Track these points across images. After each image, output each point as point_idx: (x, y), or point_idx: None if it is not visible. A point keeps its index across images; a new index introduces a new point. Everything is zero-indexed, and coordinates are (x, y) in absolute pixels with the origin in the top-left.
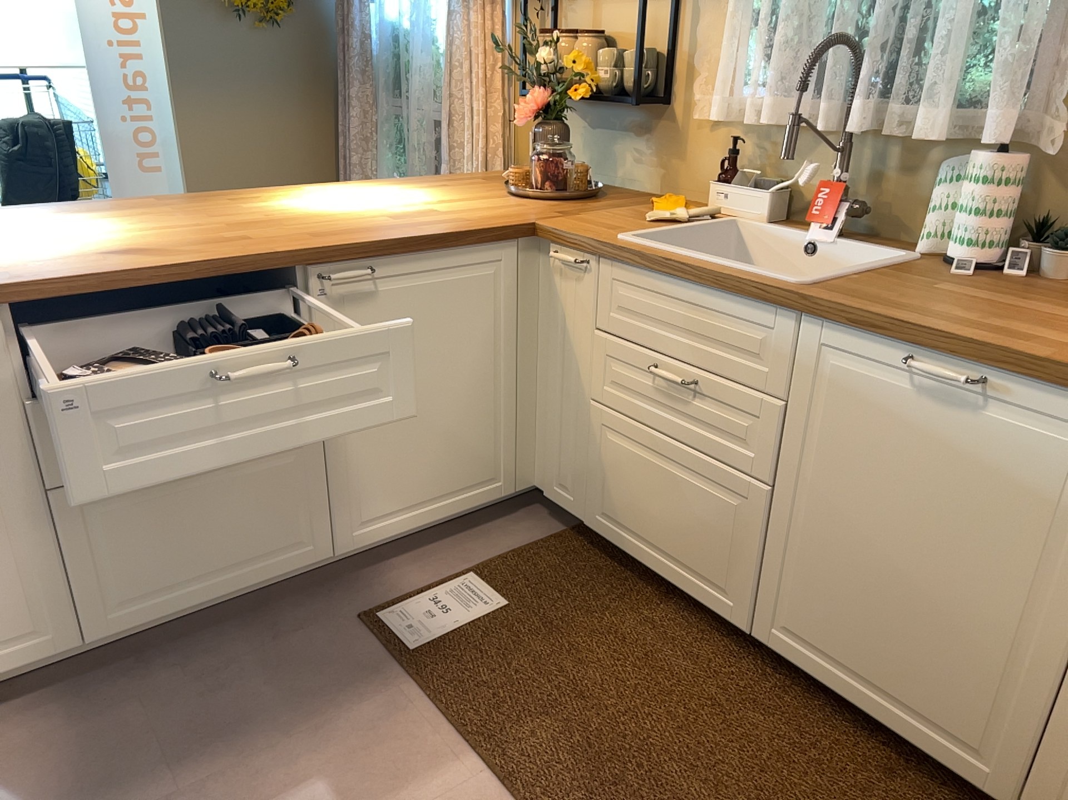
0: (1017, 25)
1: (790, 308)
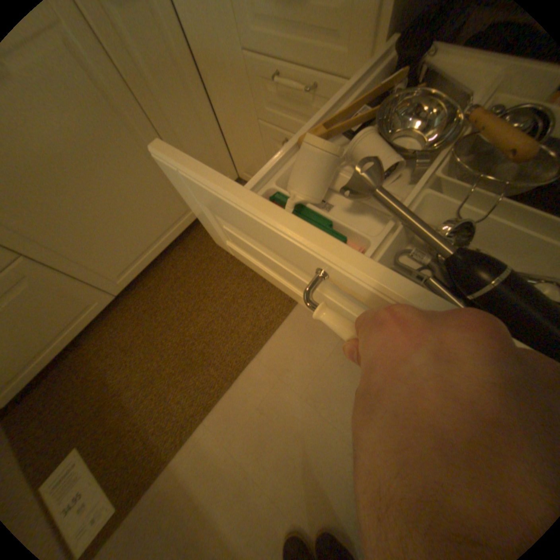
0: None
1: None
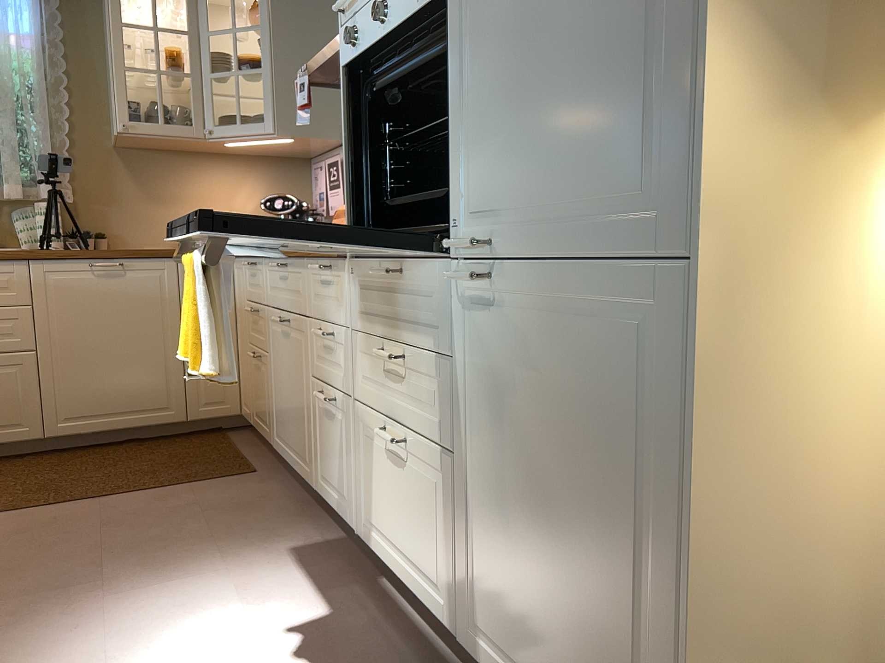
0: (38, 151)
1: (24, 259)
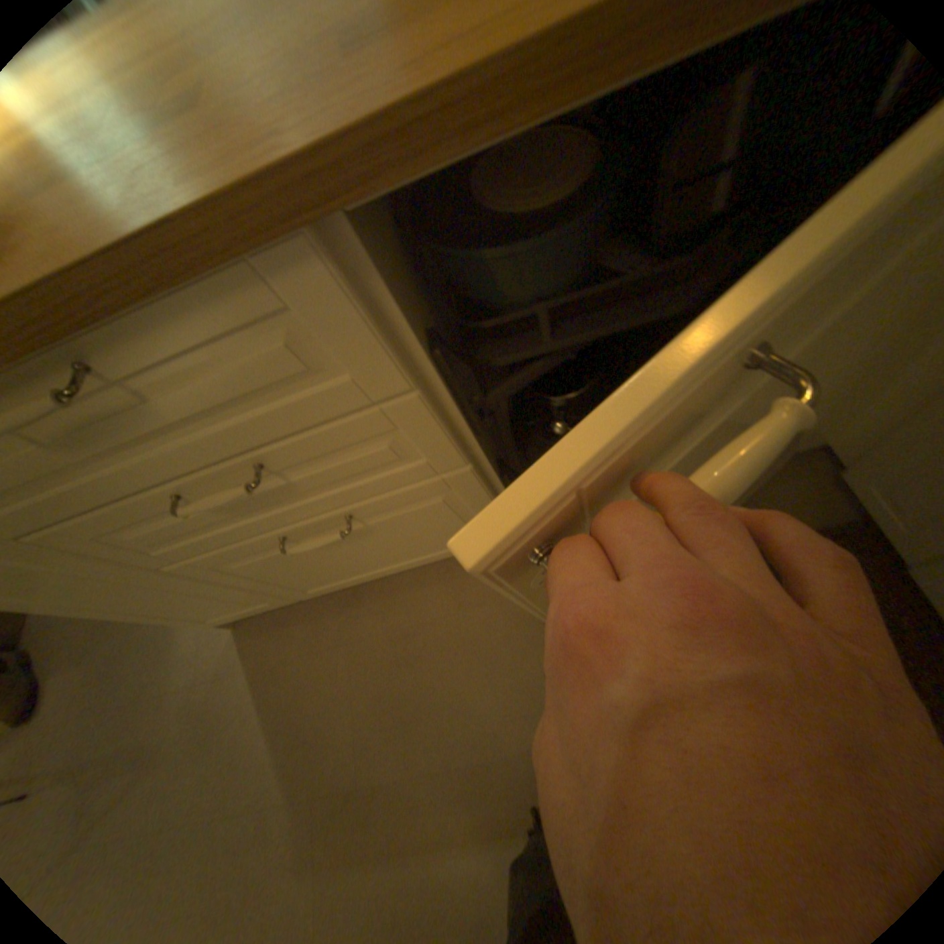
0: None
1: None
